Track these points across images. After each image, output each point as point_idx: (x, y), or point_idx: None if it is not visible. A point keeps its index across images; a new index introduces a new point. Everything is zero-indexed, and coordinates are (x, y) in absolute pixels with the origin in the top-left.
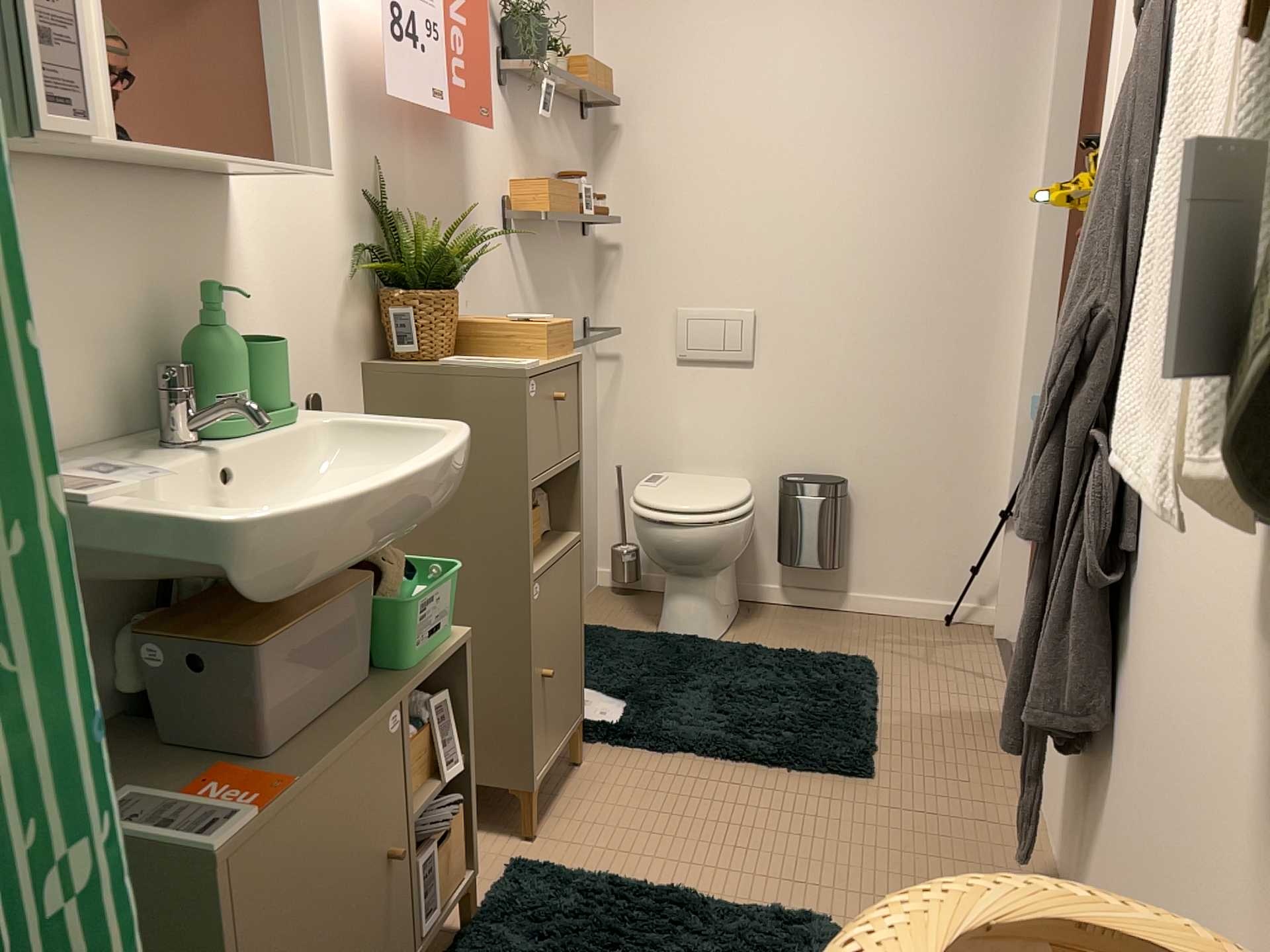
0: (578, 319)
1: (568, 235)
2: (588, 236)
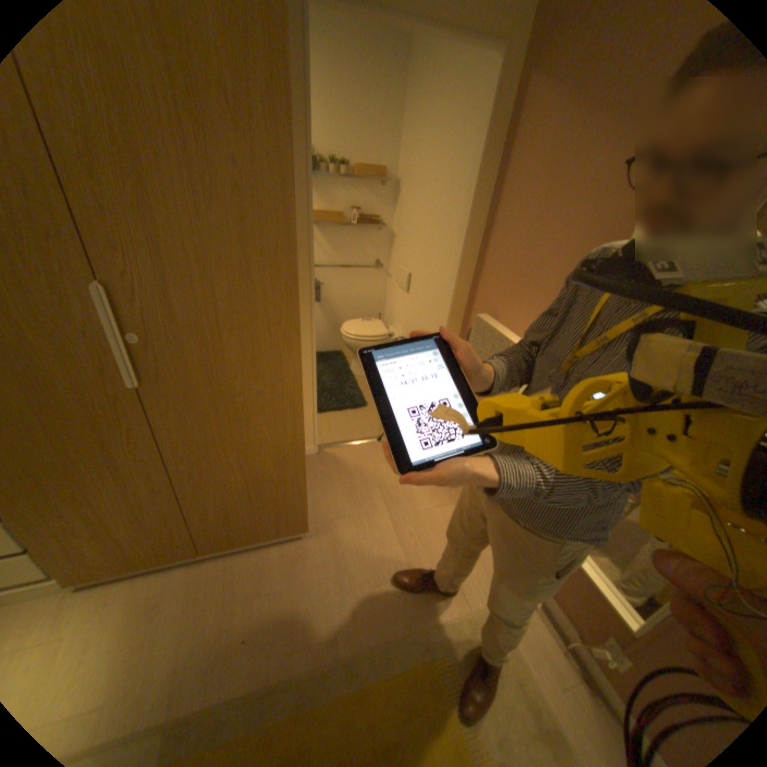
0: (369, 259)
1: (361, 229)
2: (384, 230)
